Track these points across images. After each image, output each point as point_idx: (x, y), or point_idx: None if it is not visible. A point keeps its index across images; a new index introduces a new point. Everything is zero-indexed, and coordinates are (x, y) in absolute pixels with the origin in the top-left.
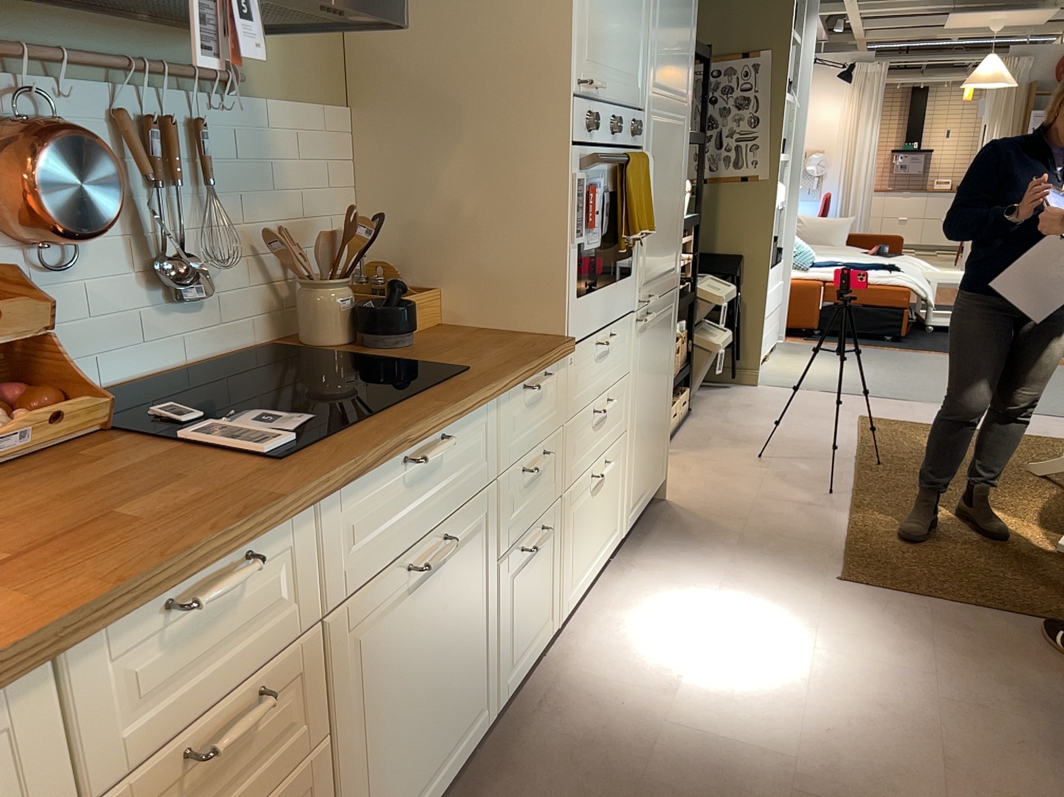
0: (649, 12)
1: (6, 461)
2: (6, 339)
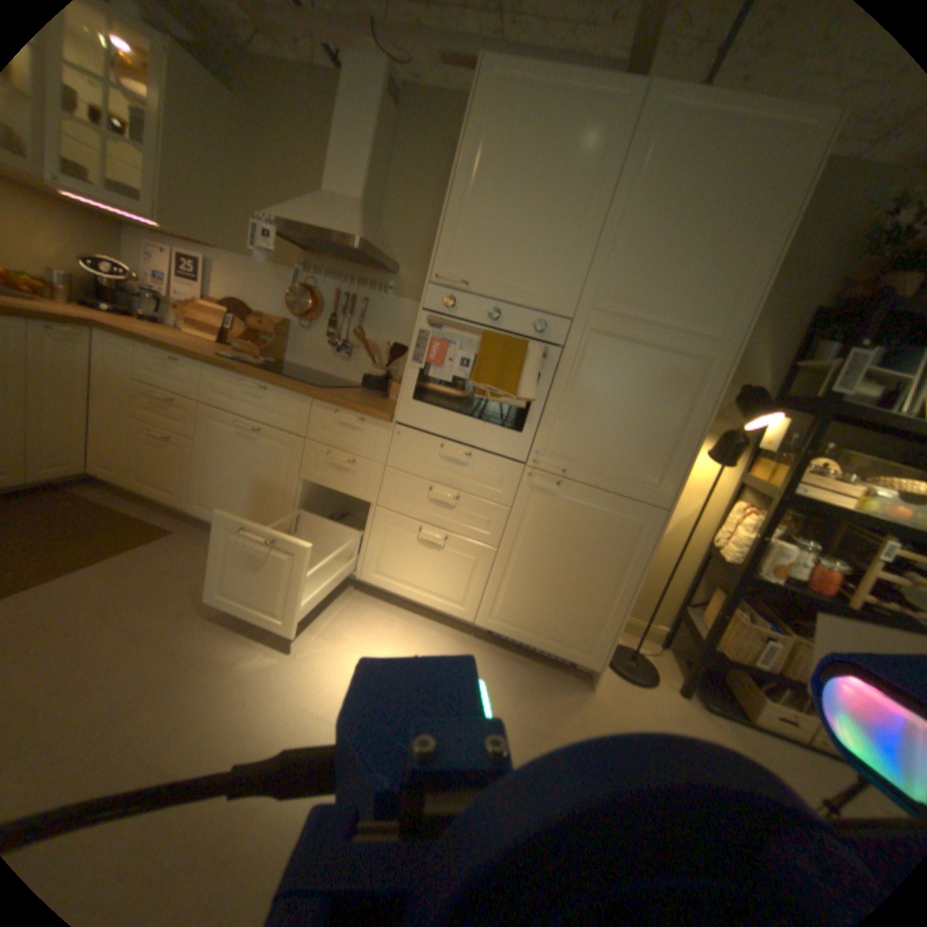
0: (596, 241)
1: (235, 351)
2: (262, 330)
